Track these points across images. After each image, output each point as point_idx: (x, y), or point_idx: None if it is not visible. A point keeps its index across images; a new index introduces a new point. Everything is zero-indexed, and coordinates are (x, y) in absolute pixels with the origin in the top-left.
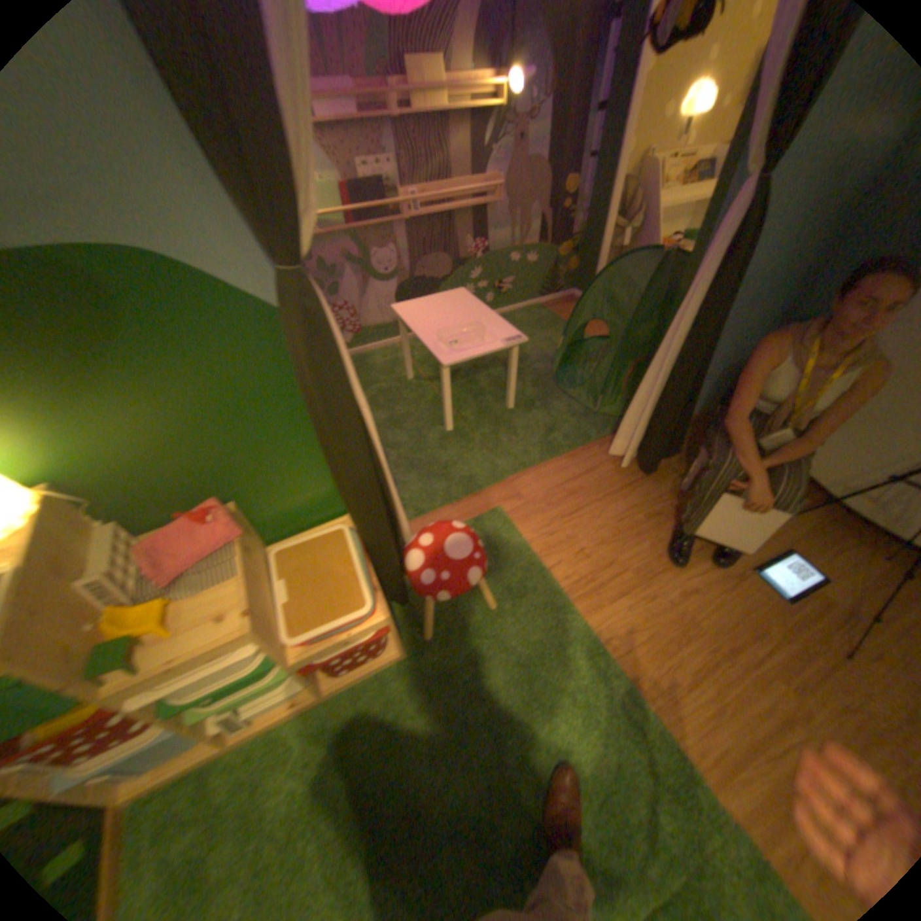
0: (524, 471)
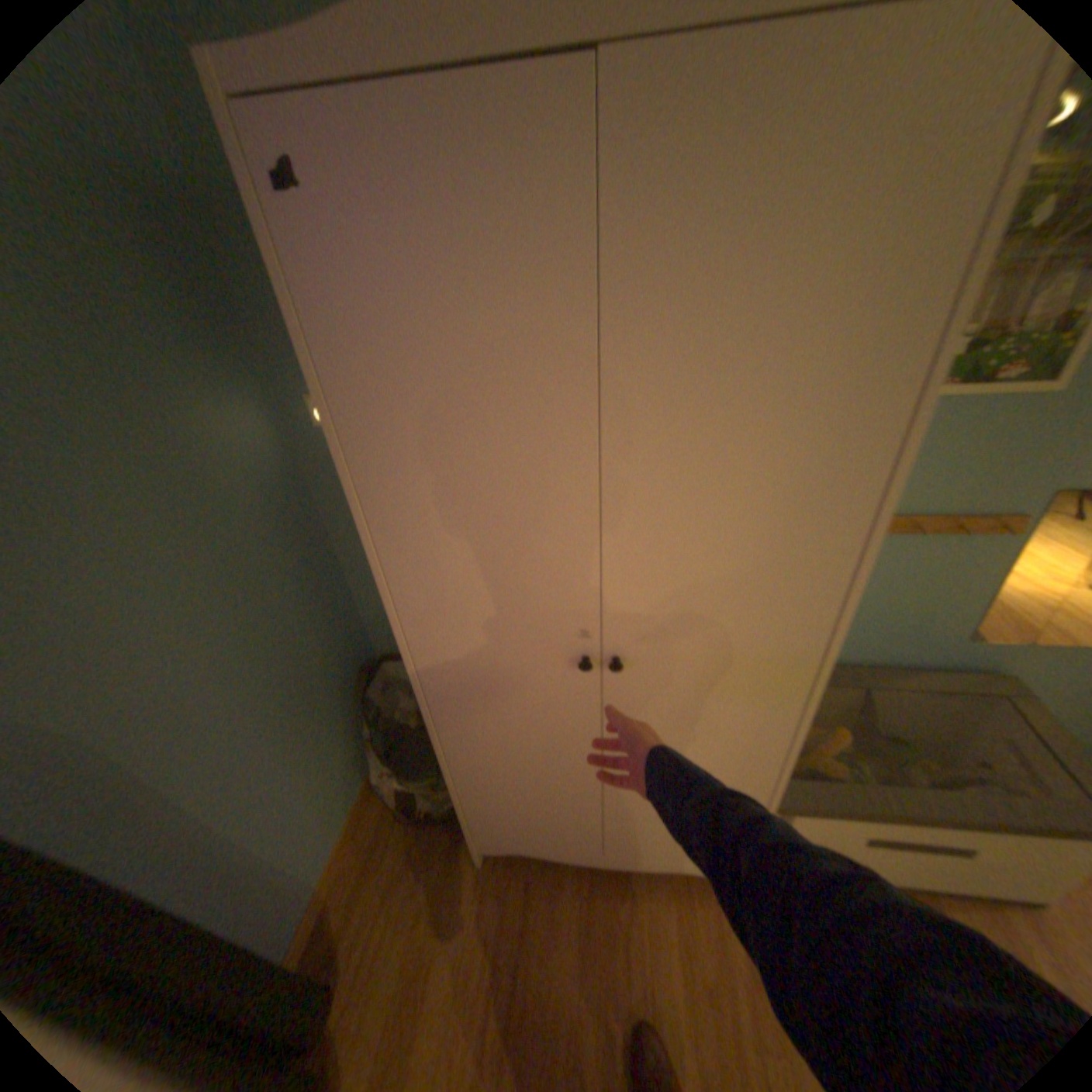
0: None
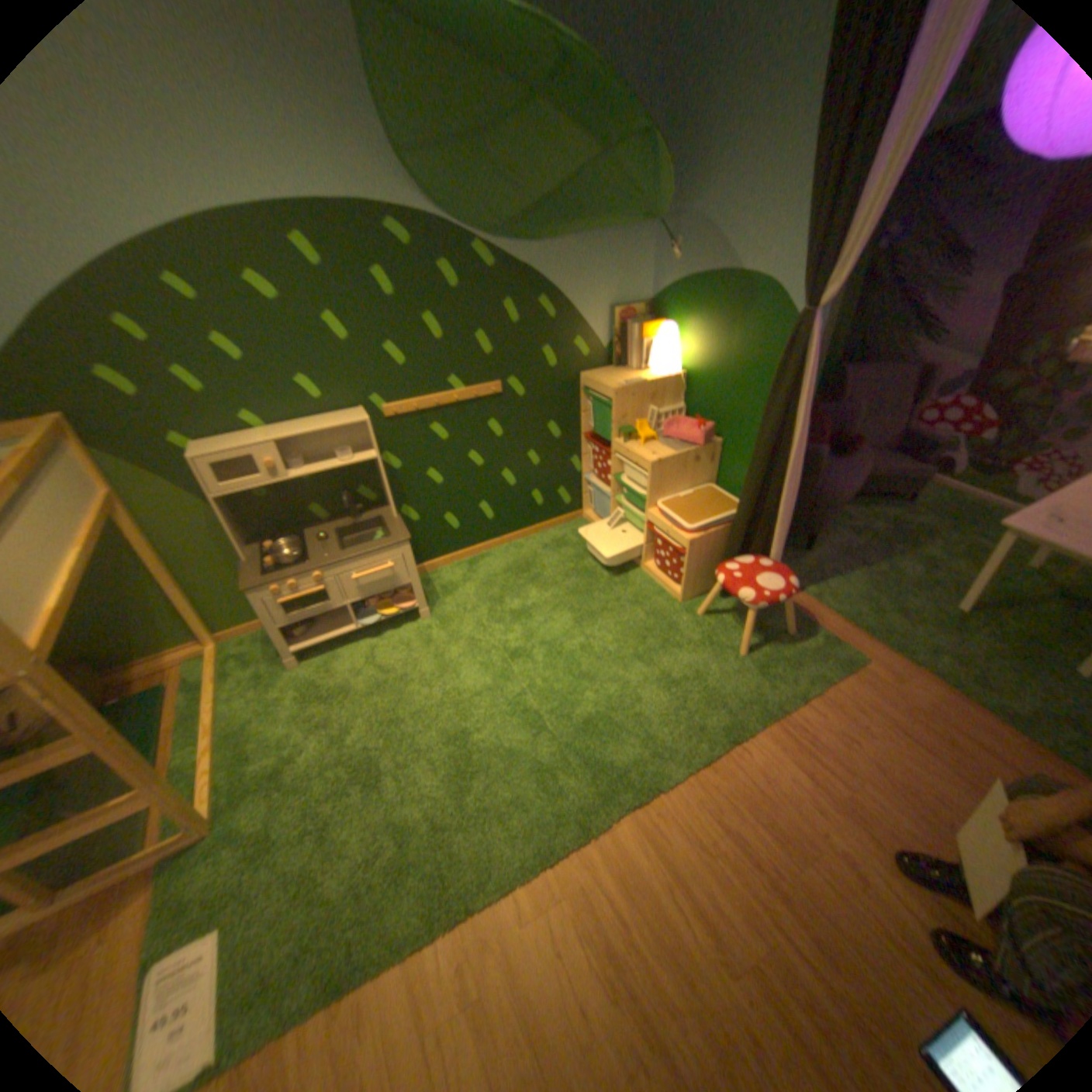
0: (951, 690)
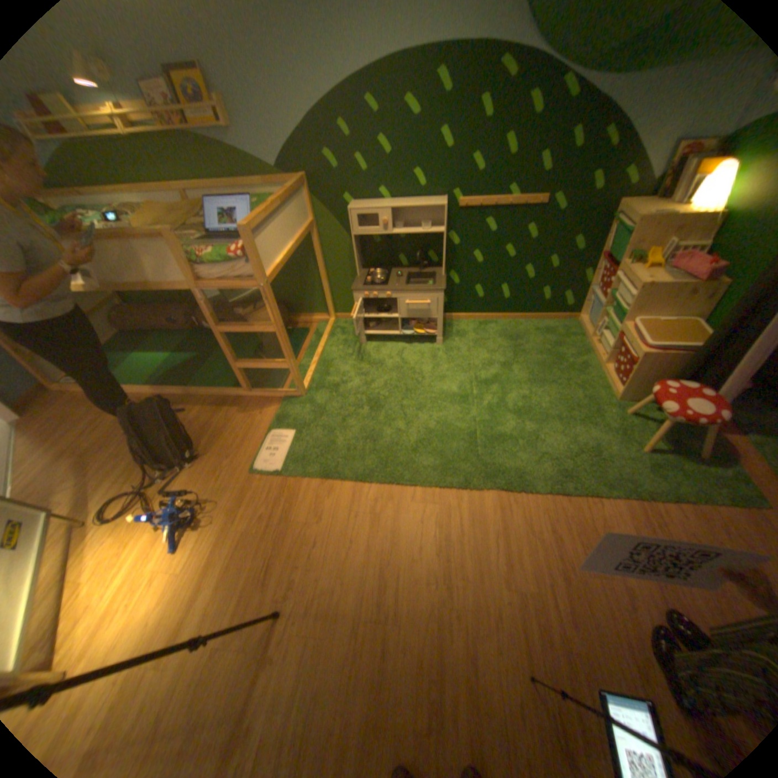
0: None
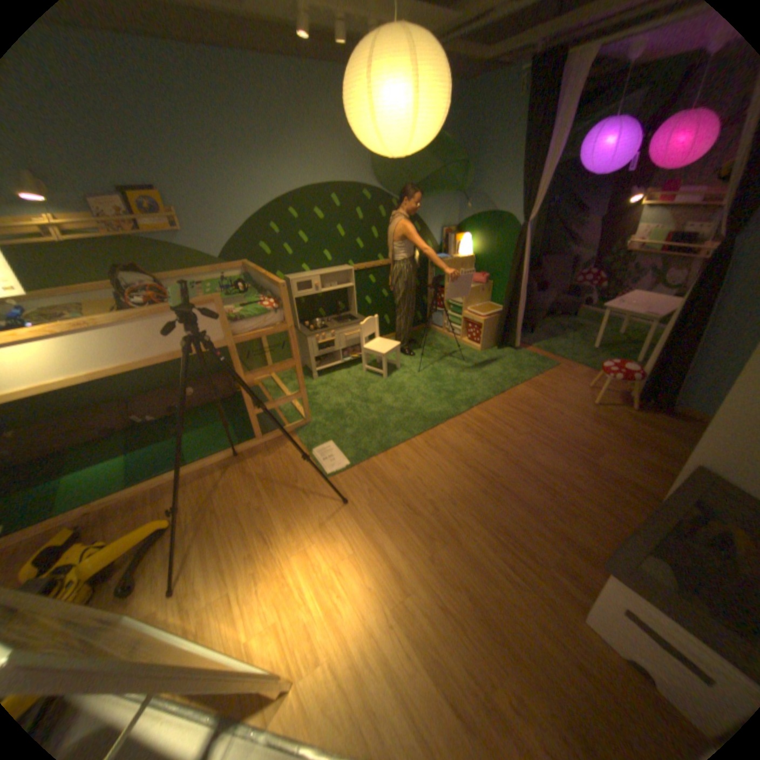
0: (591, 369)
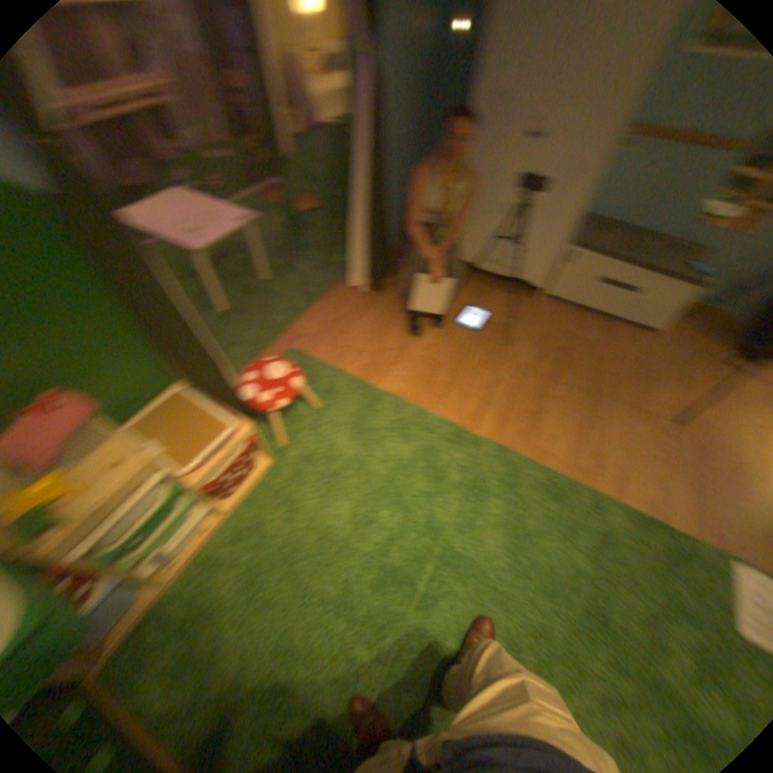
0: (301, 318)
